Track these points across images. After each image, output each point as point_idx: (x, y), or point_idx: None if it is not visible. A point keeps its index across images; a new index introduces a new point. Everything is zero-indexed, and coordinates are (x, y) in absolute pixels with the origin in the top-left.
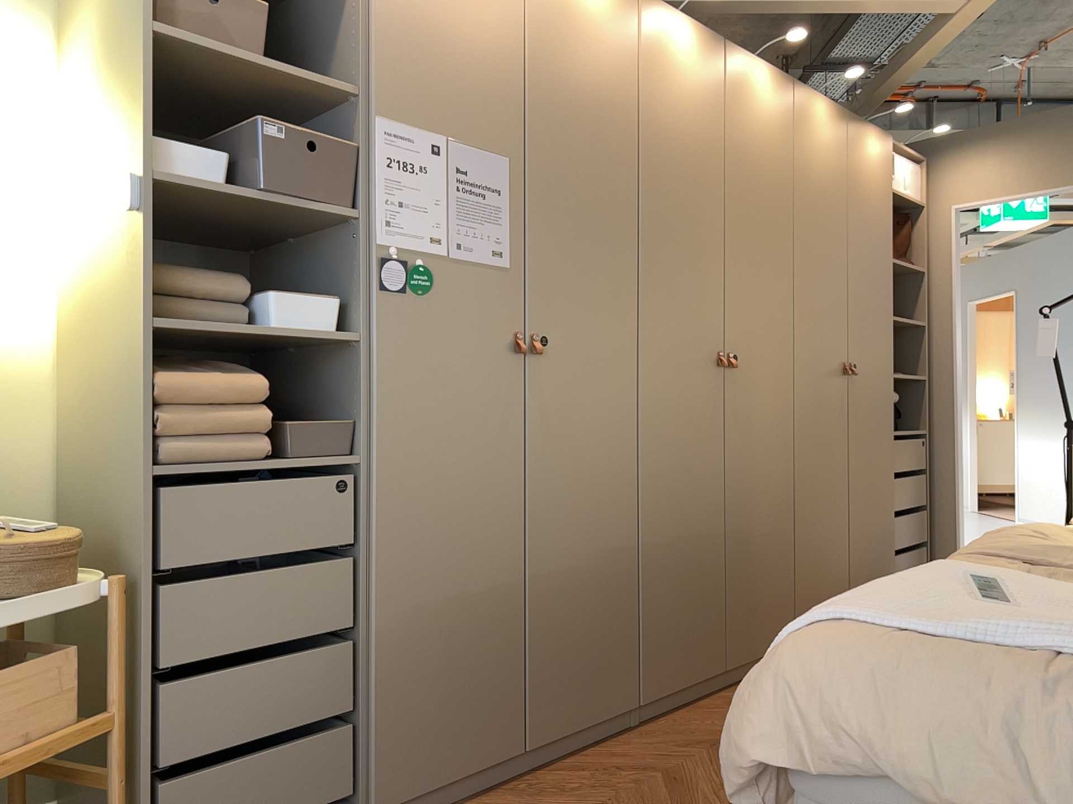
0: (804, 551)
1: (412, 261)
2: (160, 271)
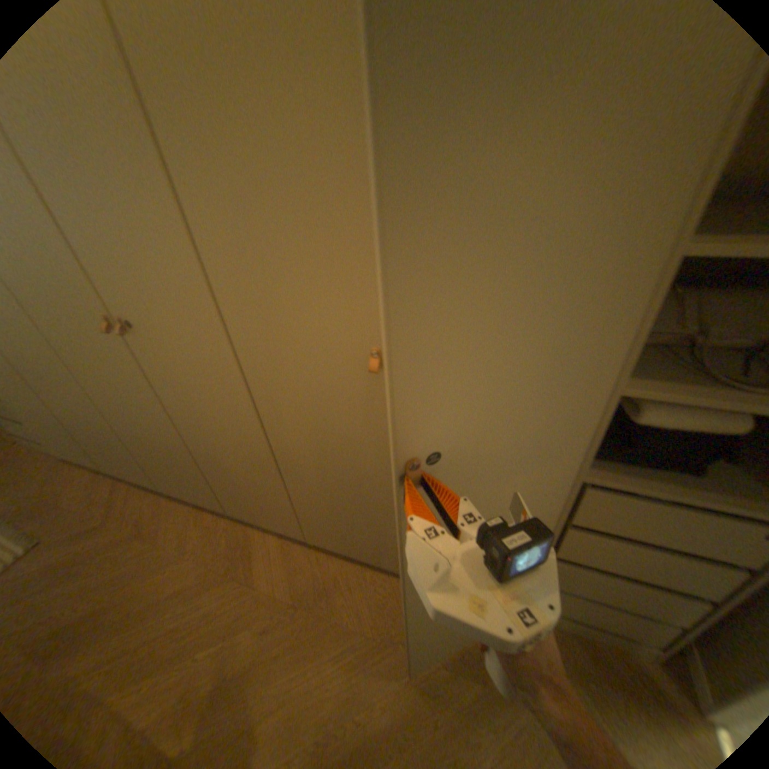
0: (302, 504)
1: None
2: None
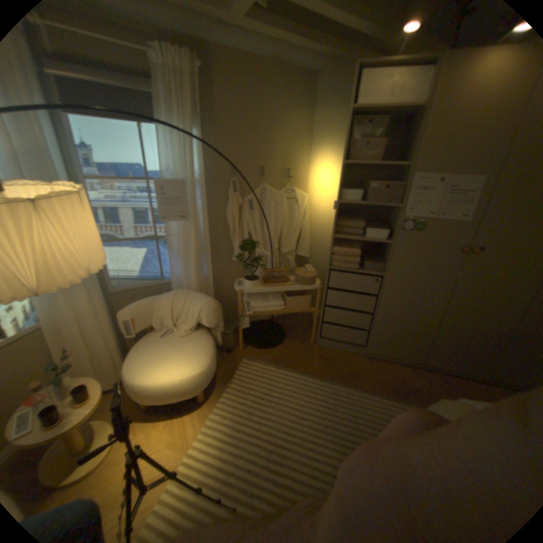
0: None
1: (420, 220)
2: (343, 221)
